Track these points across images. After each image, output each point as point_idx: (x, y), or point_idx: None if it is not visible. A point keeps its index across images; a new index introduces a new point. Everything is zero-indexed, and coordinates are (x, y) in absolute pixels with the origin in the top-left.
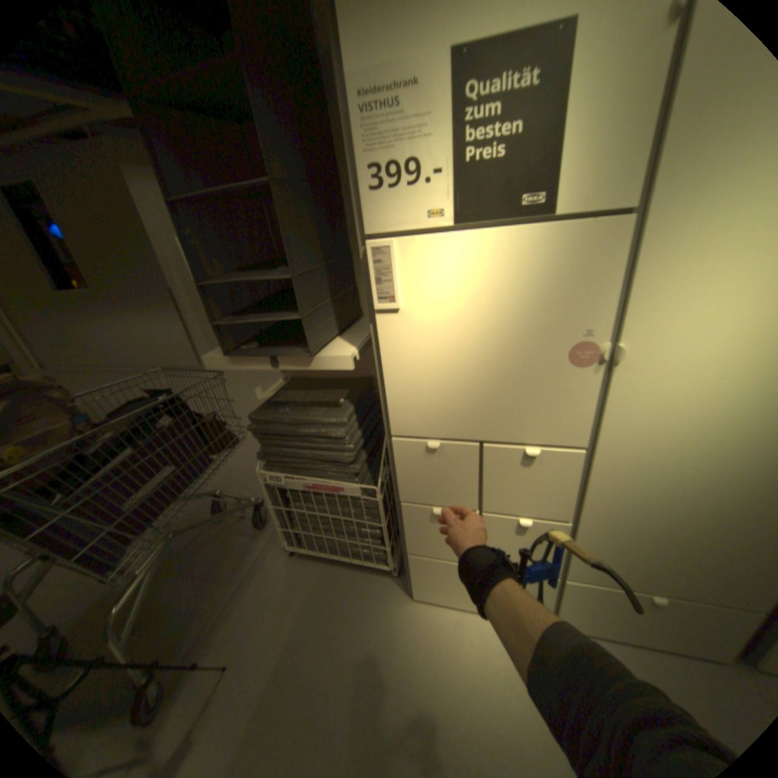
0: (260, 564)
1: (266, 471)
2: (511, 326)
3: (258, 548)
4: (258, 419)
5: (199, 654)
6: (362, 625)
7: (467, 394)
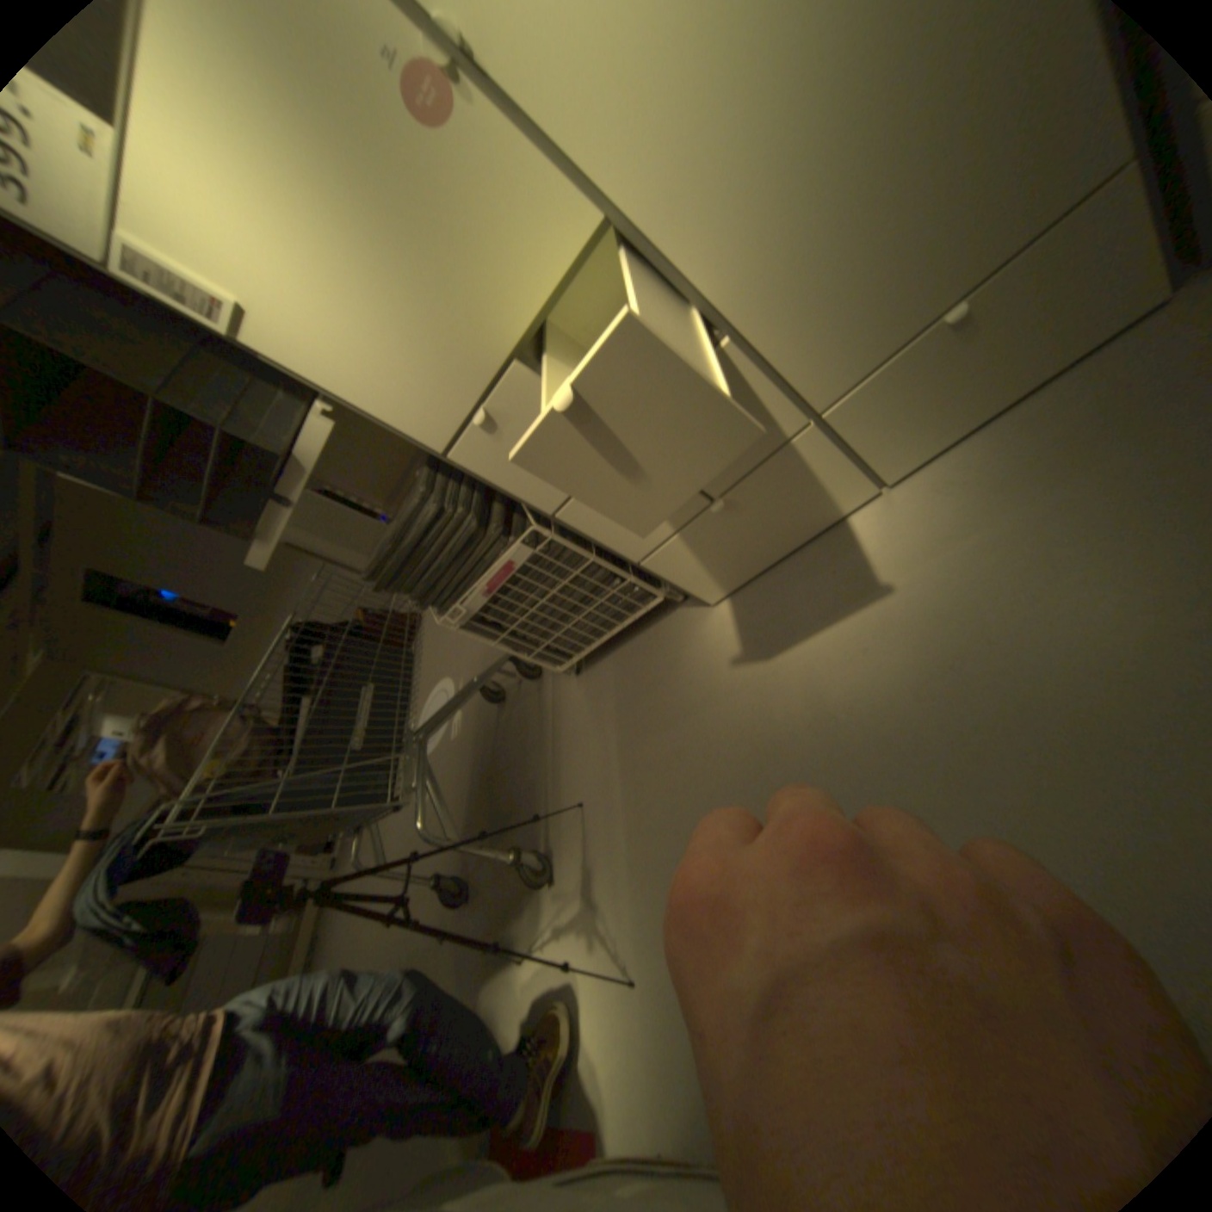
0: (562, 705)
1: (447, 616)
2: (329, 170)
3: (552, 694)
4: (373, 574)
5: (559, 813)
6: (679, 674)
7: (424, 318)
